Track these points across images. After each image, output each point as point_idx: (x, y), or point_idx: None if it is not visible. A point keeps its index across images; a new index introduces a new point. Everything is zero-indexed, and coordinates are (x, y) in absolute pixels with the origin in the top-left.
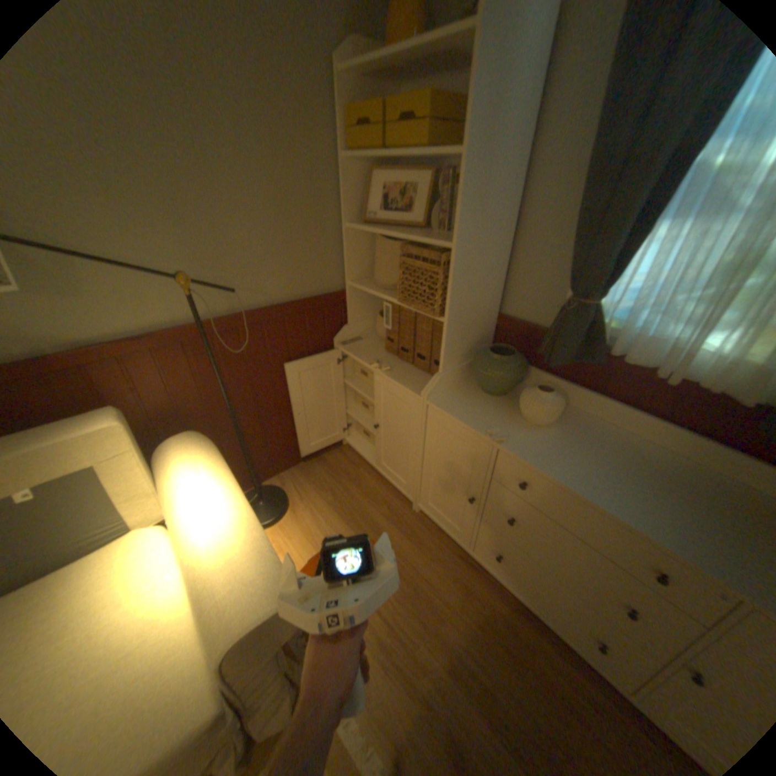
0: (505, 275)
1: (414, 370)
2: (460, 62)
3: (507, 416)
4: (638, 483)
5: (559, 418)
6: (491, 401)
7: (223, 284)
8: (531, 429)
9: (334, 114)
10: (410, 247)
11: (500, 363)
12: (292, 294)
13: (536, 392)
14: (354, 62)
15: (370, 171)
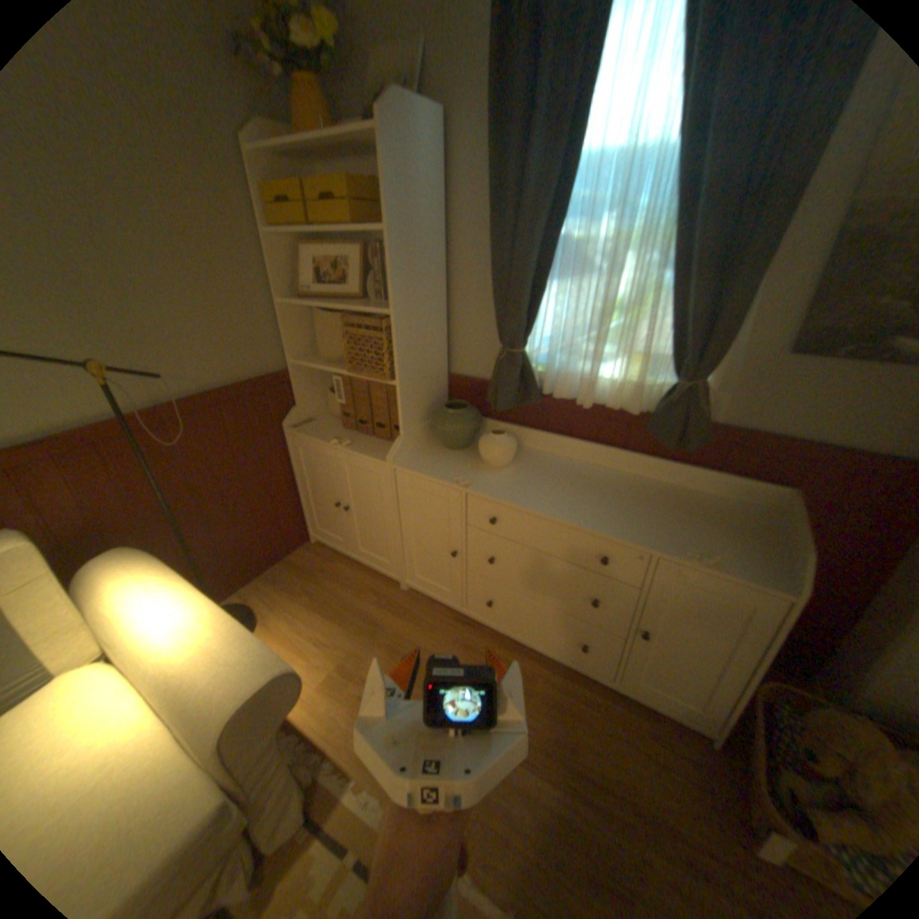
0: (447, 337)
1: (376, 440)
2: (369, 149)
3: (471, 465)
4: (579, 494)
5: (514, 456)
6: (455, 454)
7: (141, 372)
8: (492, 471)
9: (249, 191)
10: (351, 318)
11: (456, 417)
12: (227, 378)
13: (490, 437)
14: (264, 144)
15: (297, 246)
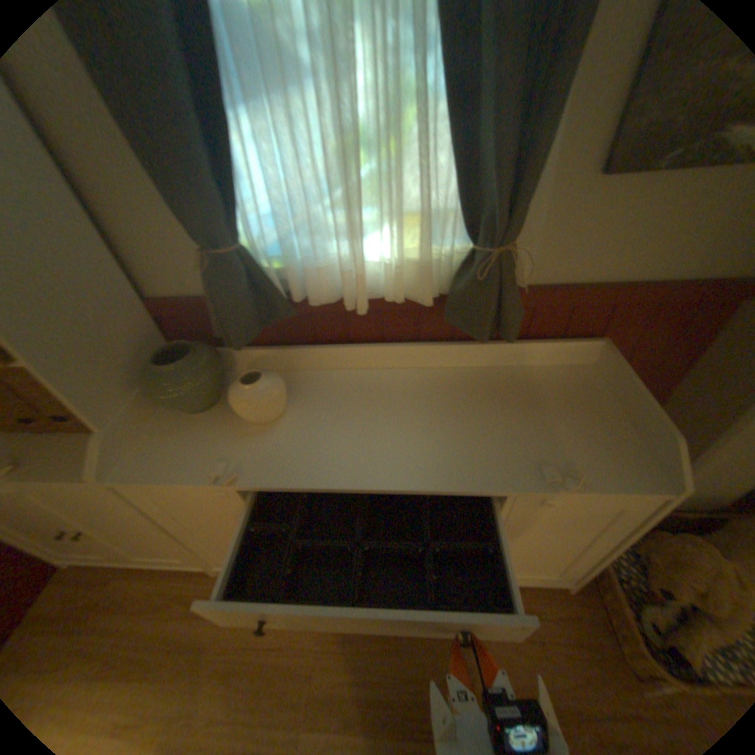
0: (100, 244)
1: (62, 440)
2: None
3: (228, 433)
4: (388, 429)
5: (285, 399)
6: (201, 422)
7: None
8: (263, 433)
9: None
10: None
11: (174, 375)
12: None
13: (240, 389)
14: None
15: None
